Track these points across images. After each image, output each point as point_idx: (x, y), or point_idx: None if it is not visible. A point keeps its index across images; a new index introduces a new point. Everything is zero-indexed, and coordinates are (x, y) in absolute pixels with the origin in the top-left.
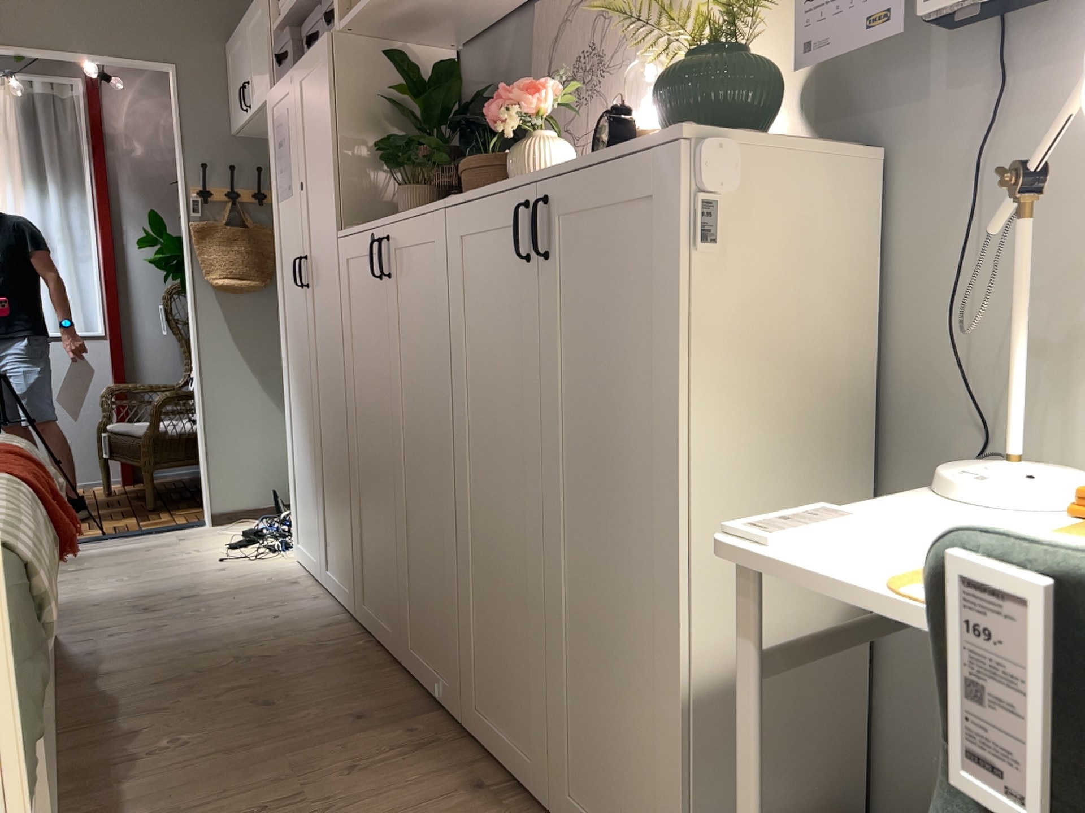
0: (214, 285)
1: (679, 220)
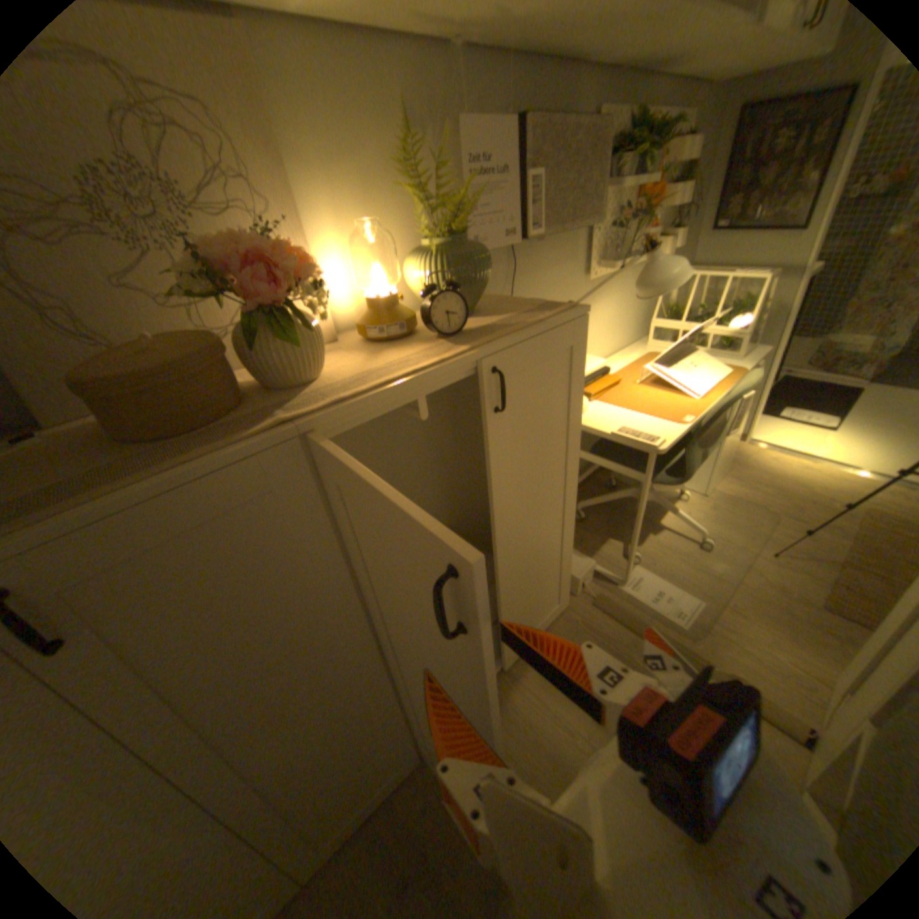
0: None
1: (583, 353)
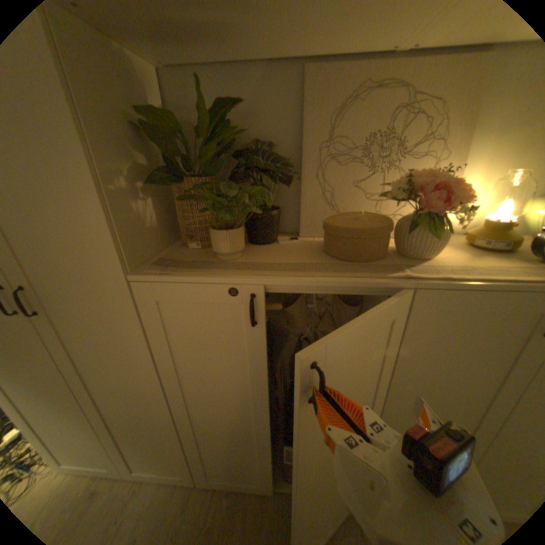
0: None
1: None
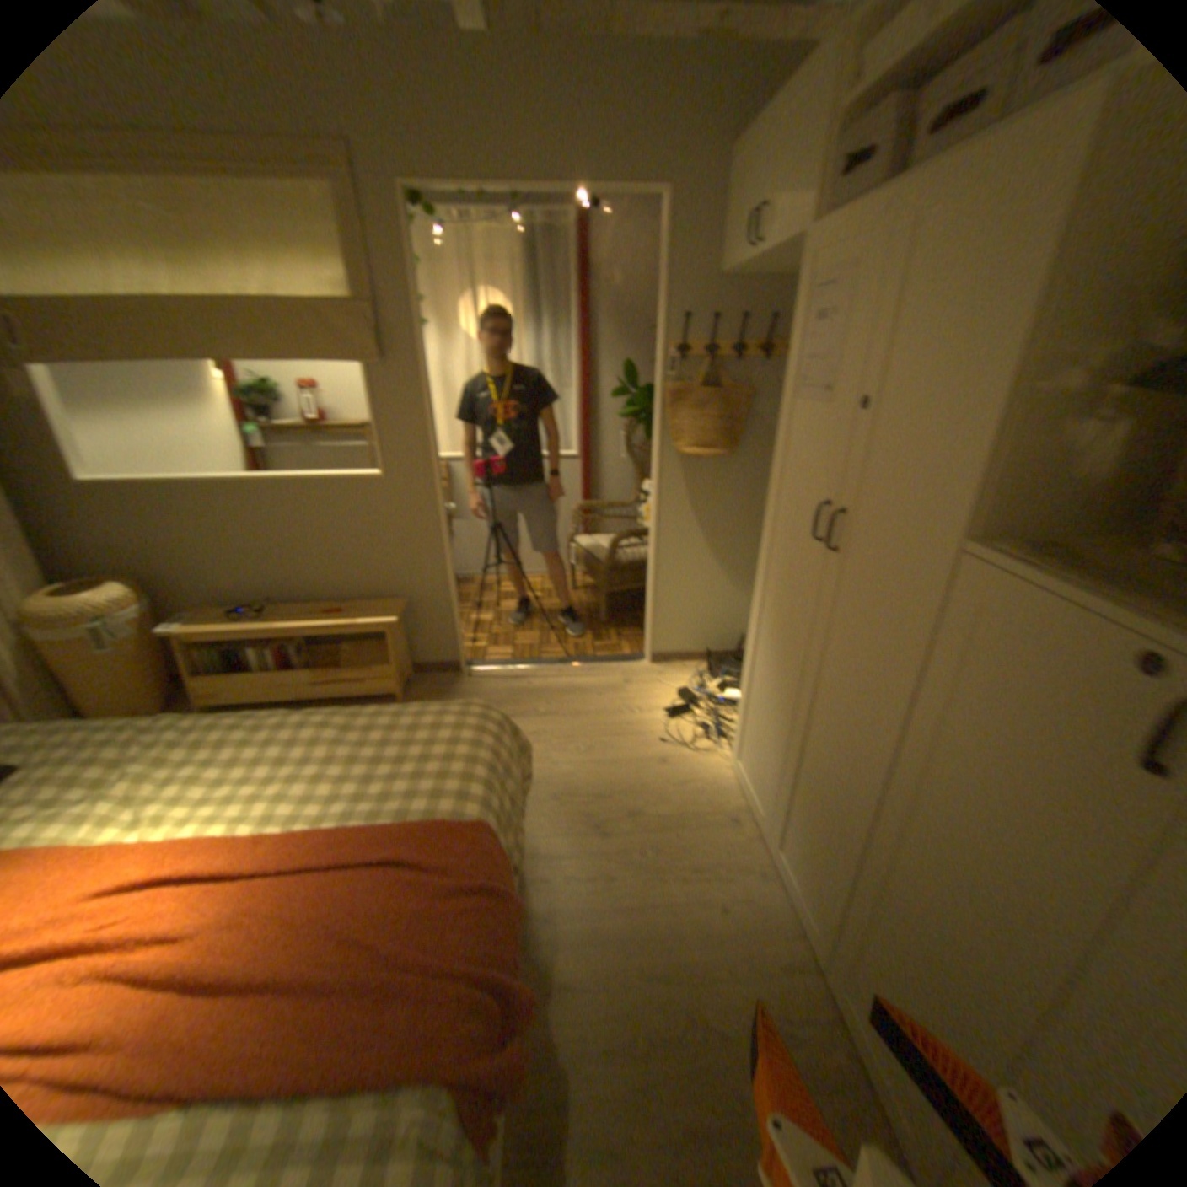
0: (681, 457)
1: None
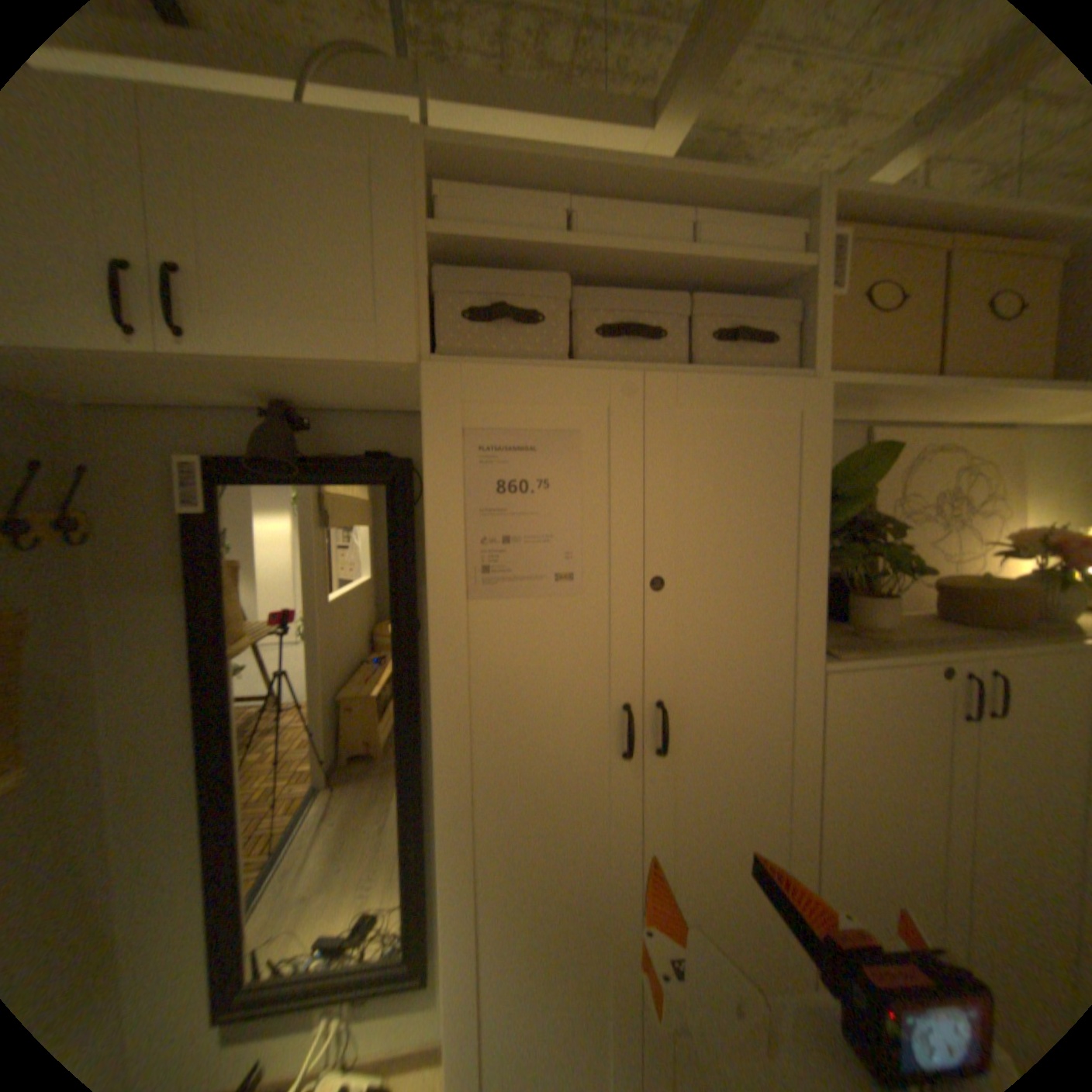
0: None
1: None
